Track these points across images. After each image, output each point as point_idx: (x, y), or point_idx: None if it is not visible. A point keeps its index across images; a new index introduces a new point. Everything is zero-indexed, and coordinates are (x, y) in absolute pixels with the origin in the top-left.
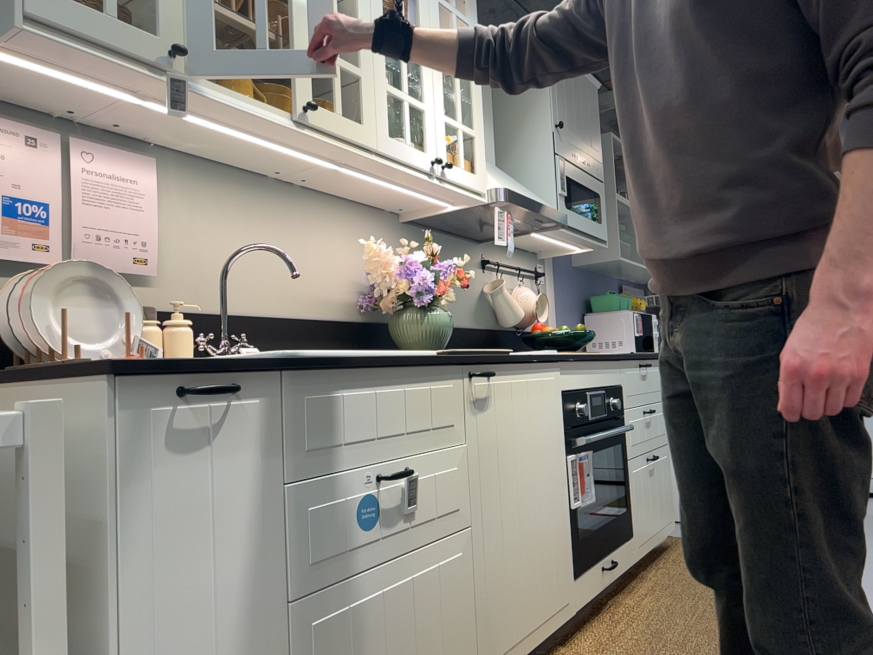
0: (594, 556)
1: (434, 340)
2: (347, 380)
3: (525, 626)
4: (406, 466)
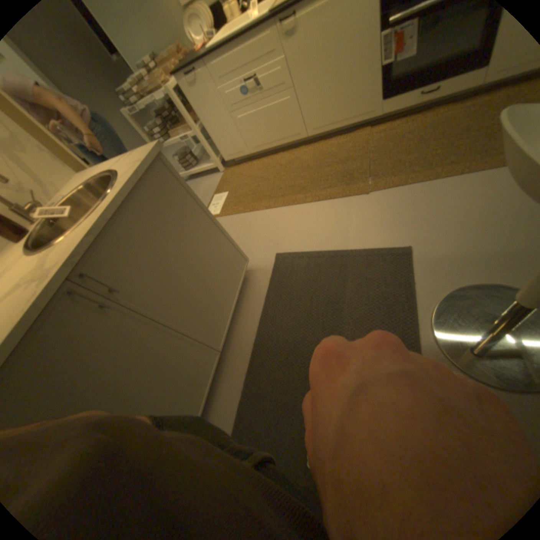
0: (411, 85)
1: None
2: (222, 50)
3: (335, 118)
4: (255, 71)
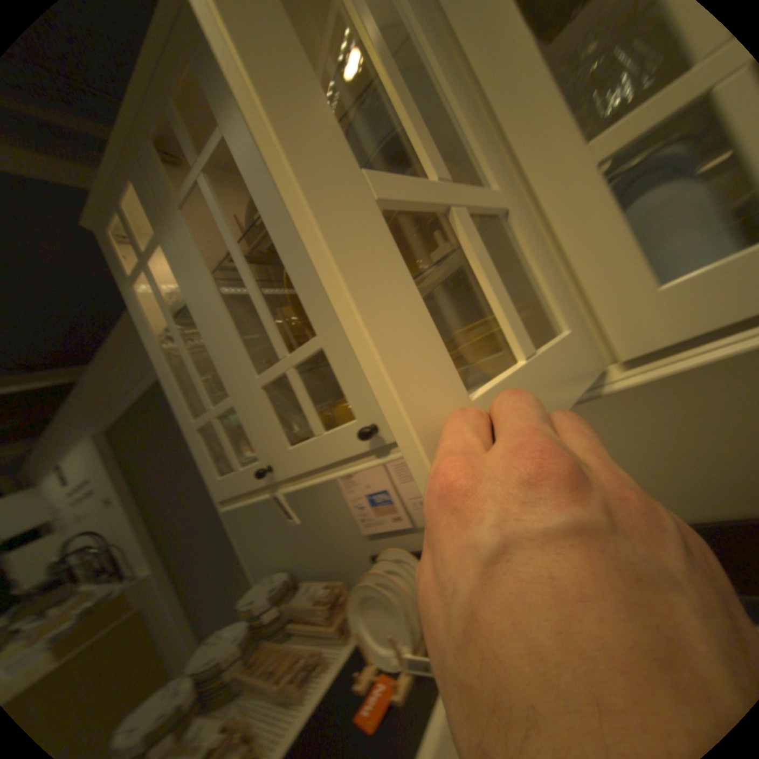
0: None
1: None
2: None
3: None
4: None
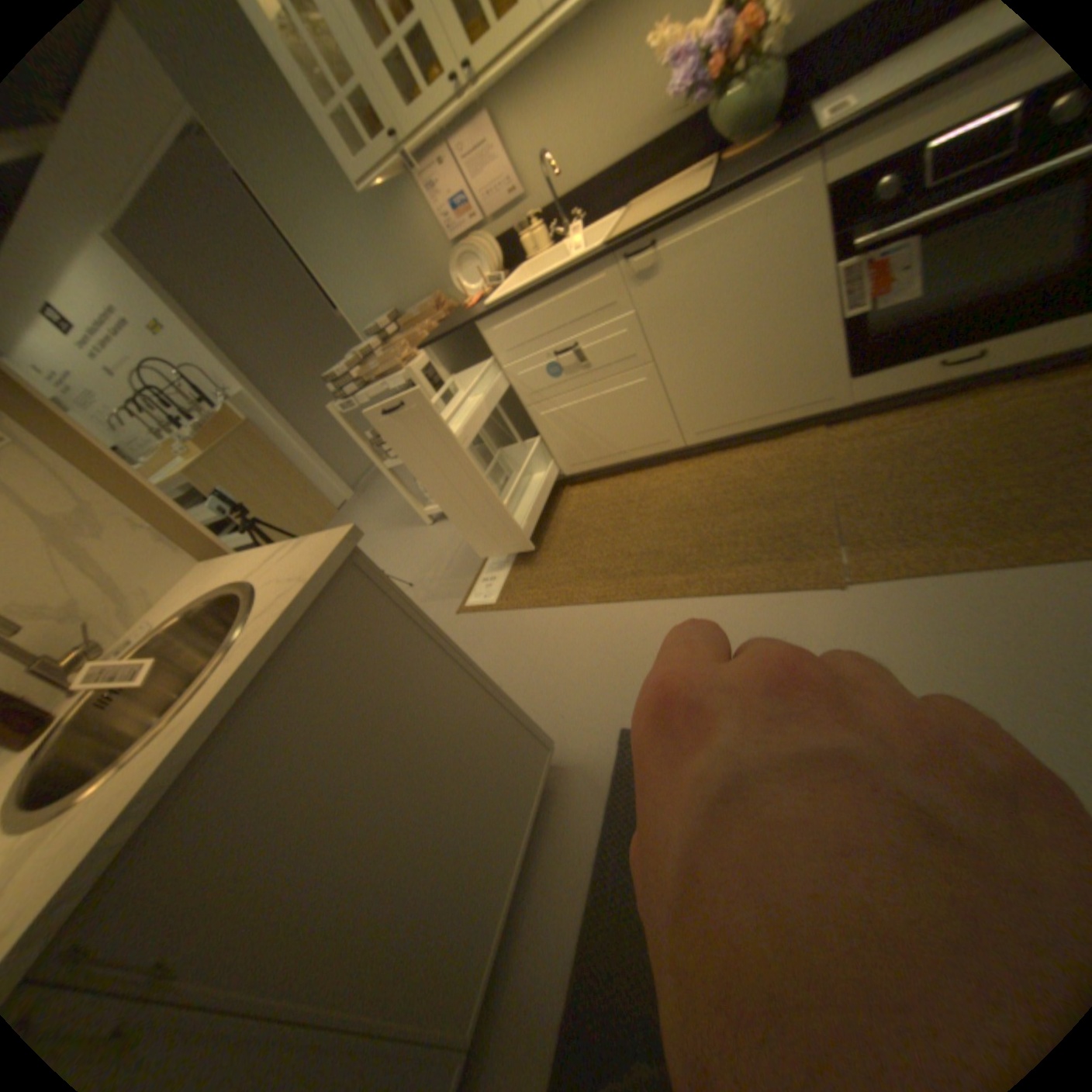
0: (915, 352)
1: (744, 120)
2: (513, 309)
3: (743, 413)
4: (576, 339)
